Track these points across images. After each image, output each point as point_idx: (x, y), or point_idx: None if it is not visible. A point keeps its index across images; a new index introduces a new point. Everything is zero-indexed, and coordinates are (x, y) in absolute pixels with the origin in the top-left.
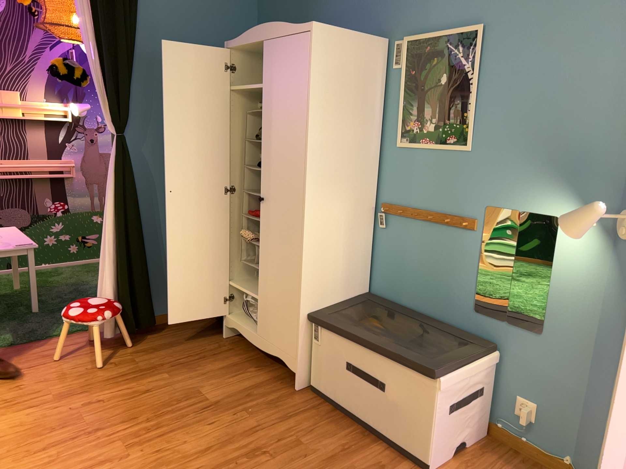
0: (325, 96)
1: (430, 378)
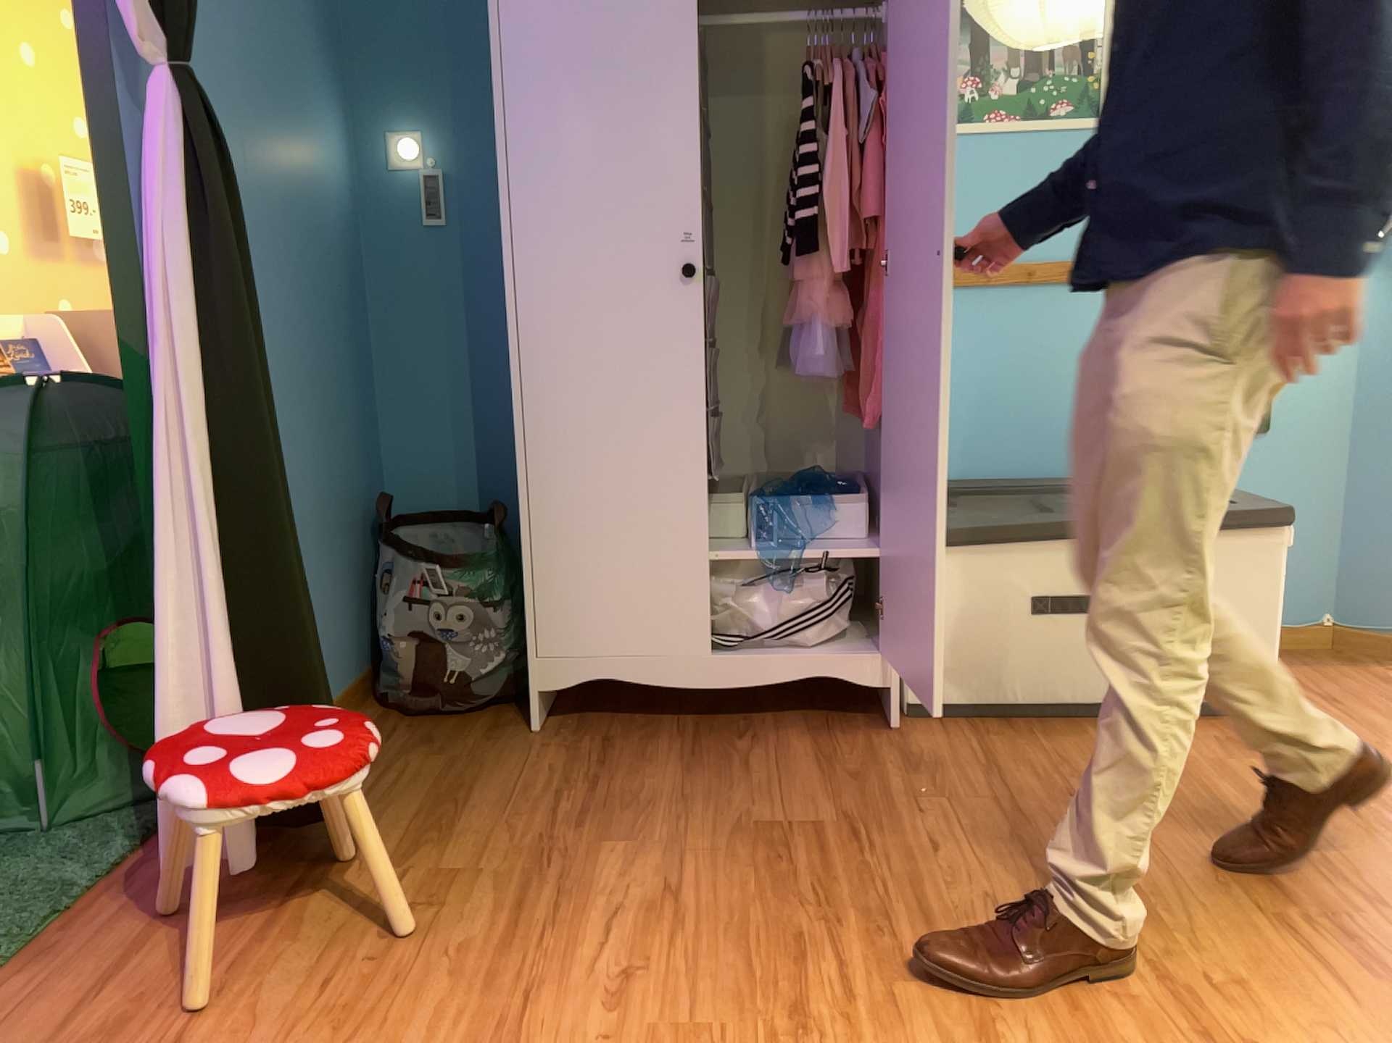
0: None
1: (1272, 530)
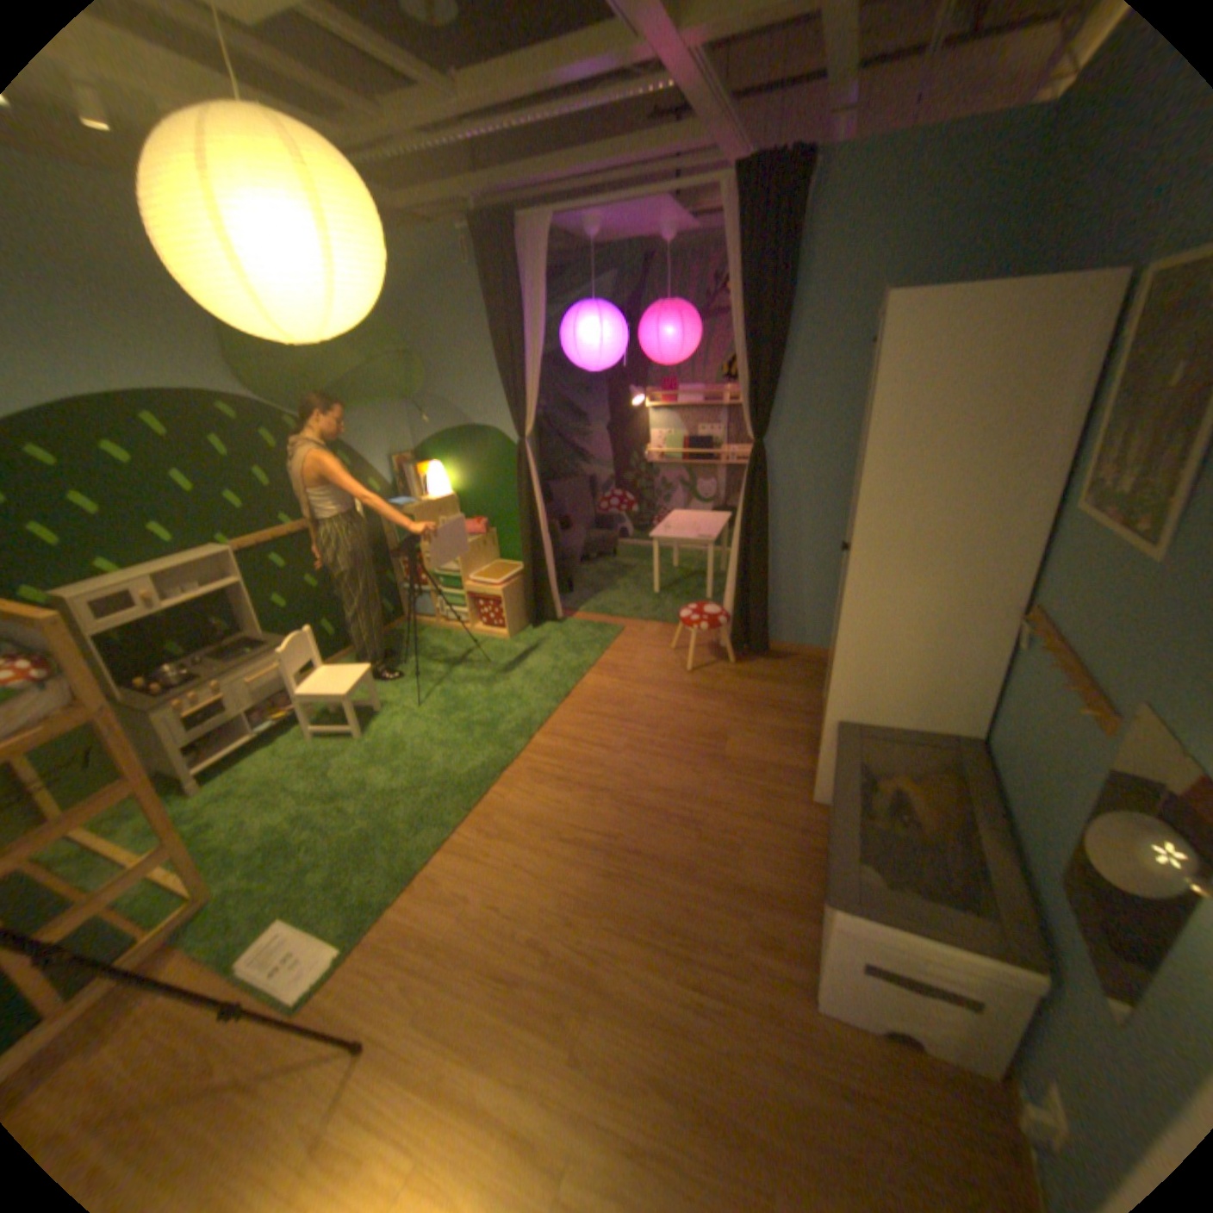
0: (906, 414)
1: (833, 901)
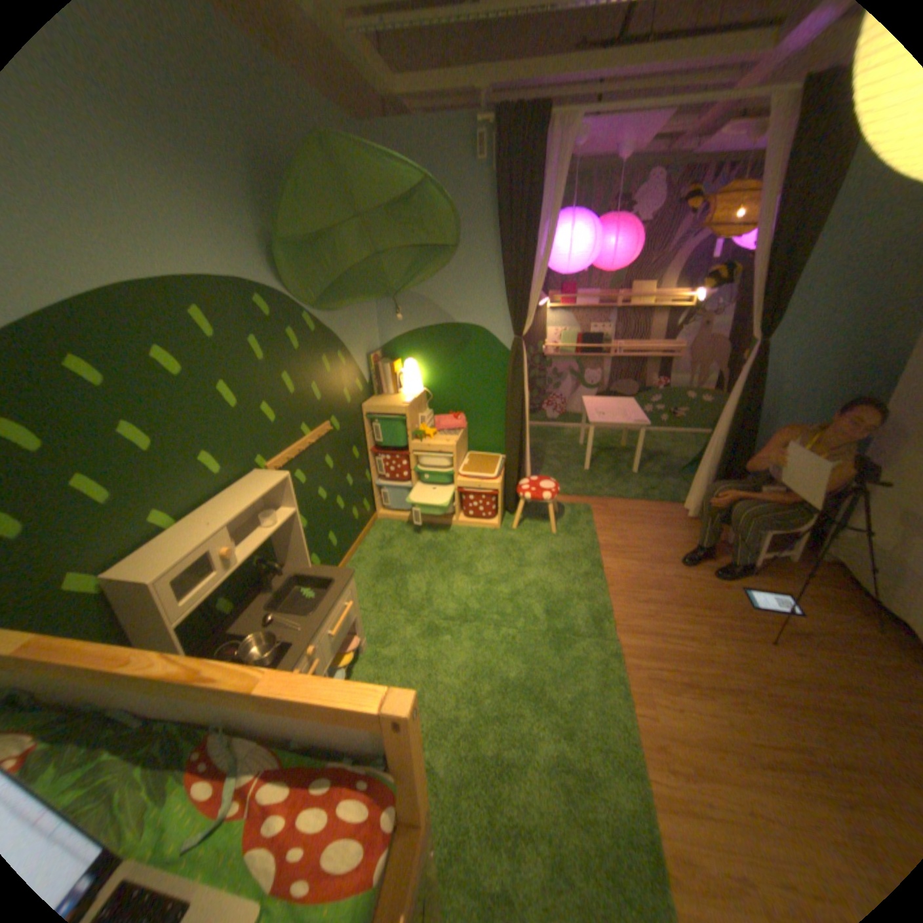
0: None
1: None
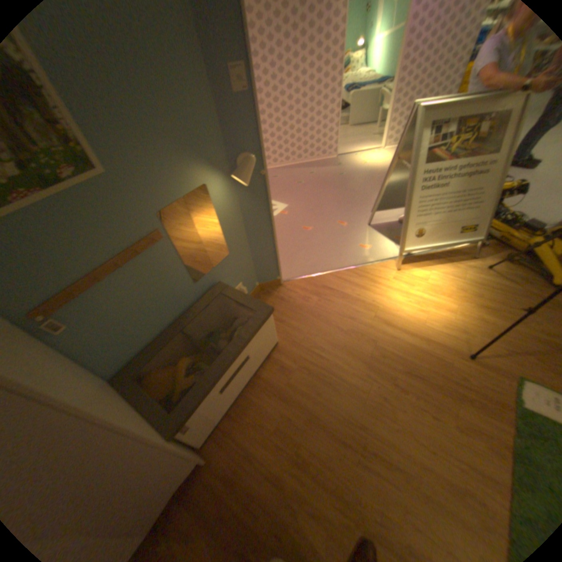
0: None
1: (268, 314)
